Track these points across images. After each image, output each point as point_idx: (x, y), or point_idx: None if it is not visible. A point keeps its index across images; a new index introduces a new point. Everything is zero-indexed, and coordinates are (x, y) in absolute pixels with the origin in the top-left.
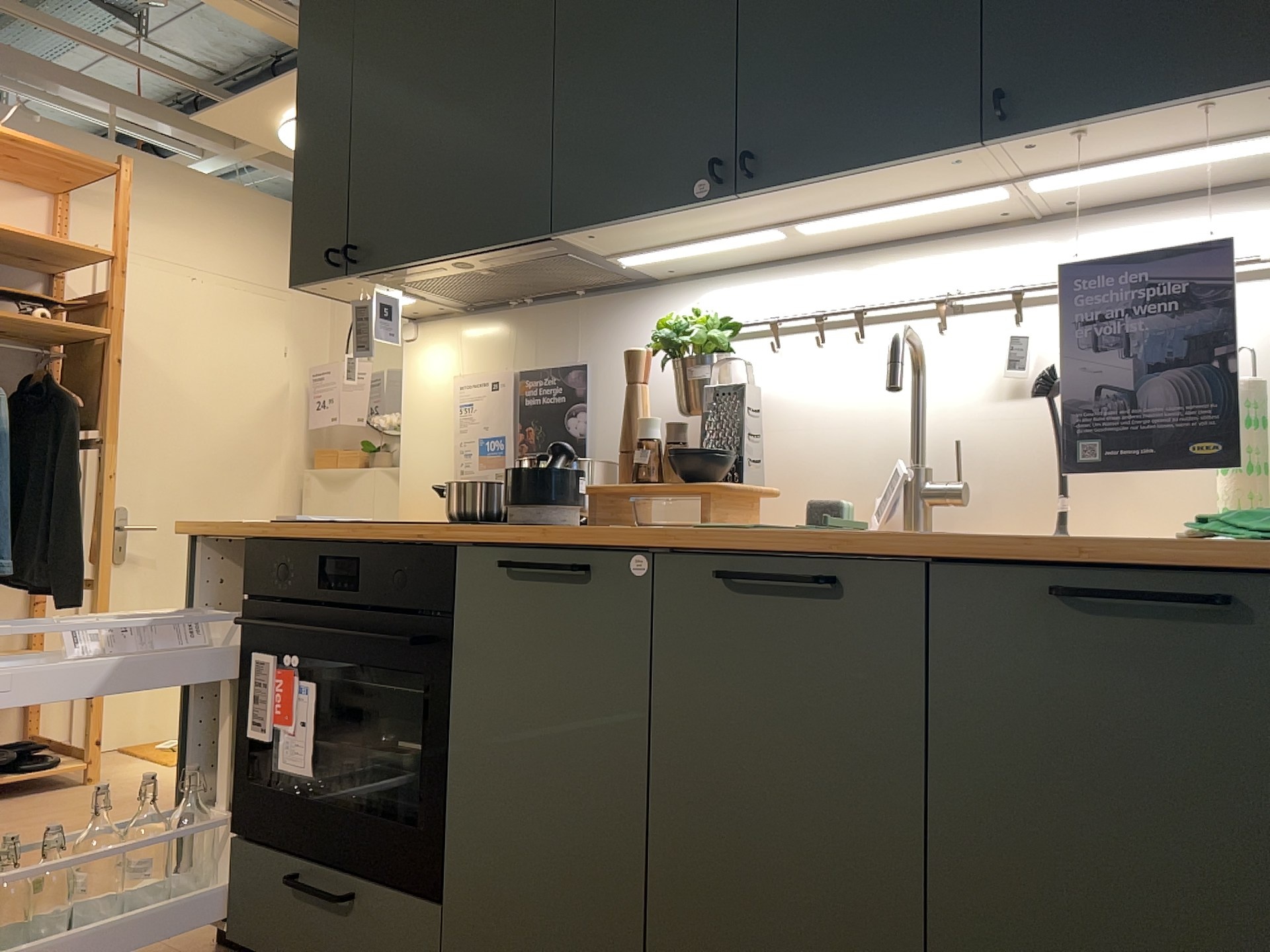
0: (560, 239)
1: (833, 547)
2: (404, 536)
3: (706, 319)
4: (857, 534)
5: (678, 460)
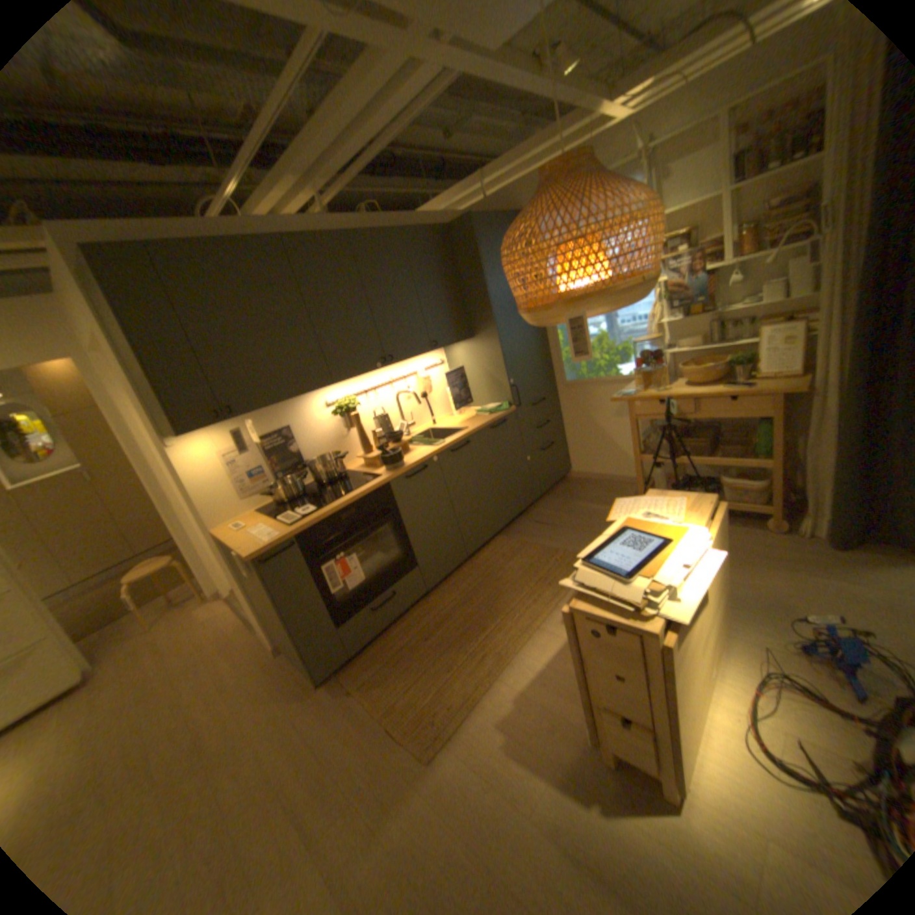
0: (325, 386)
1: (465, 436)
2: (367, 490)
3: (352, 400)
4: (460, 433)
5: (388, 439)
